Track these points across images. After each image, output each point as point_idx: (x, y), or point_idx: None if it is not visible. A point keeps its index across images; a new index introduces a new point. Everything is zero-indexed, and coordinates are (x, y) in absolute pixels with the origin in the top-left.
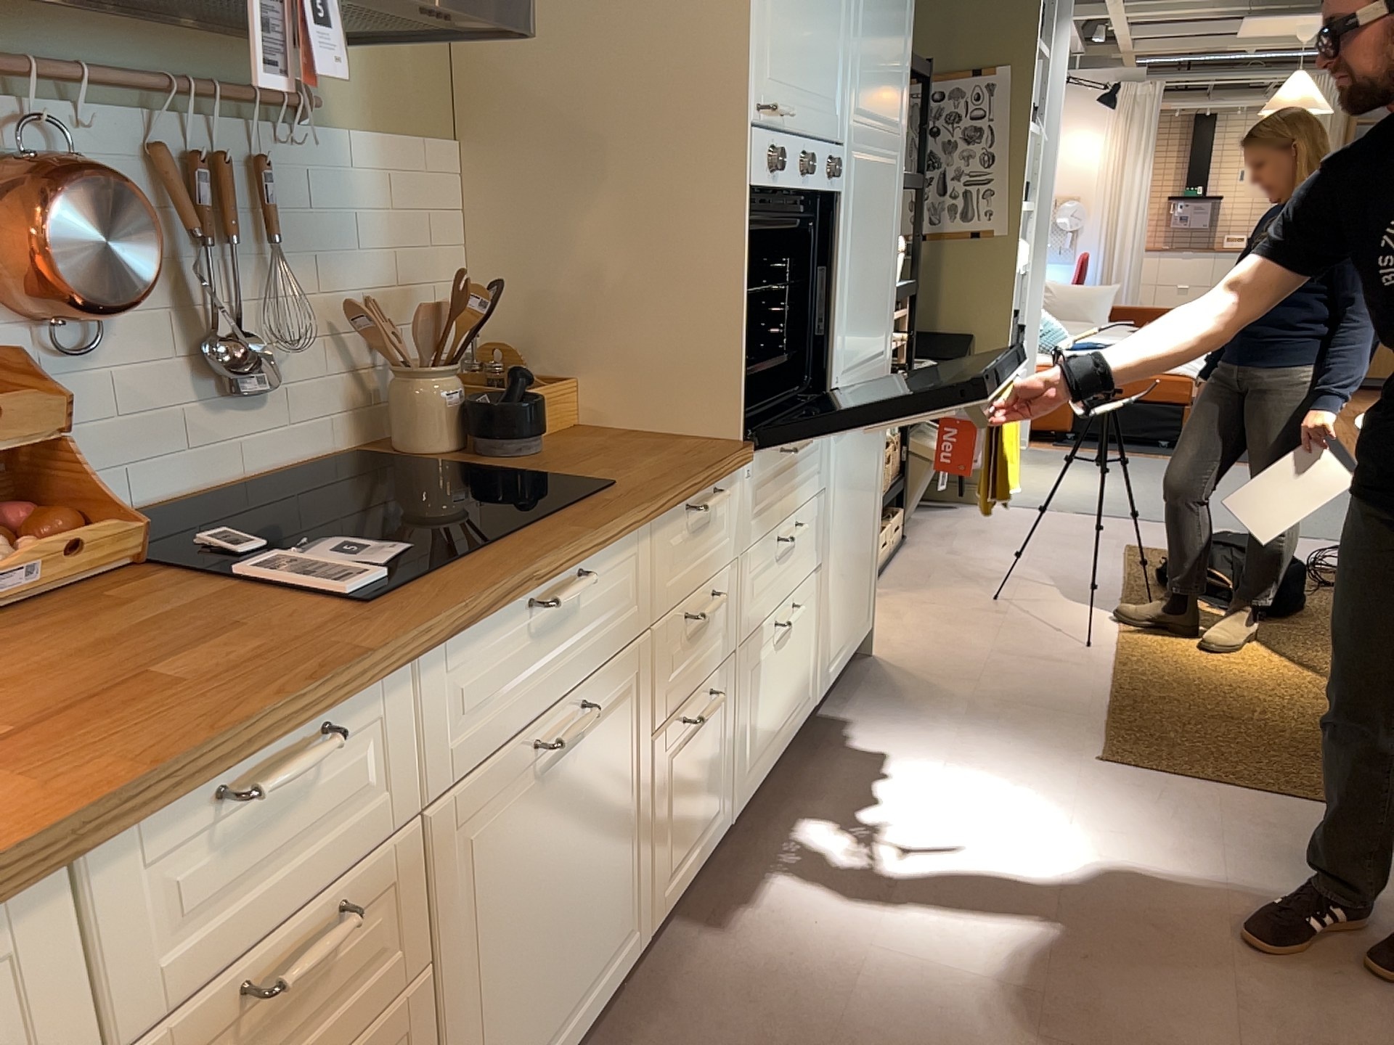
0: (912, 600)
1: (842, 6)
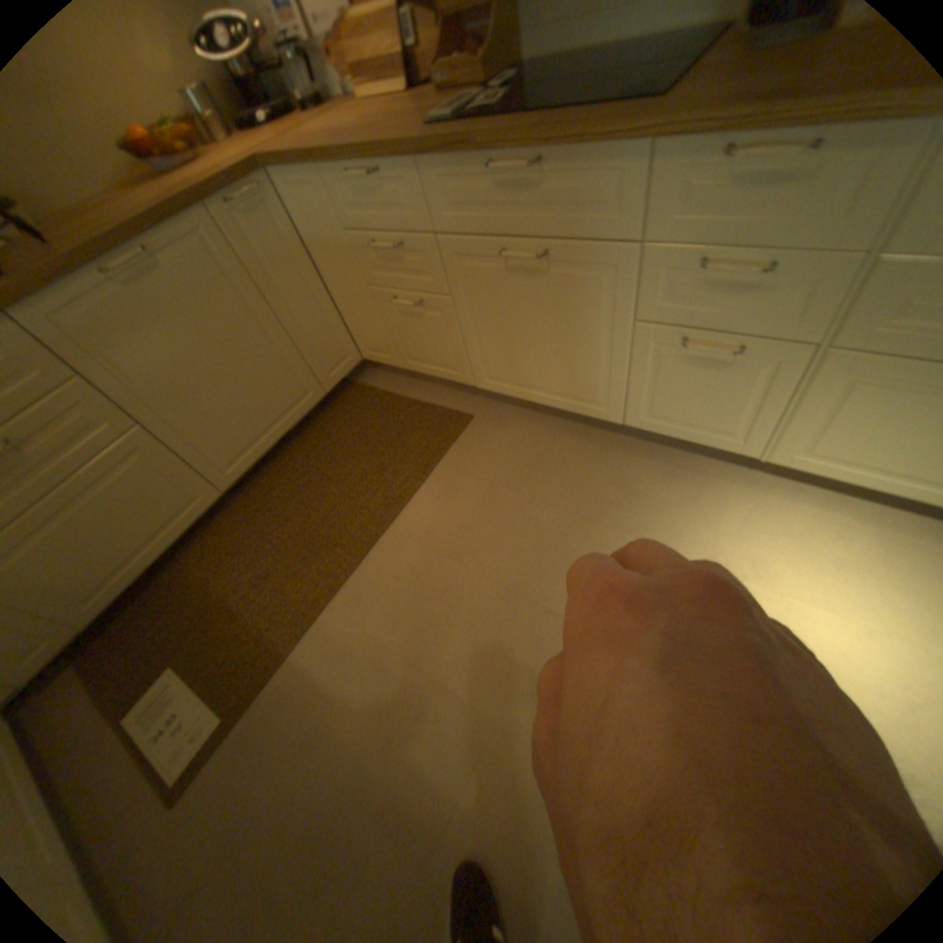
0: None
1: None
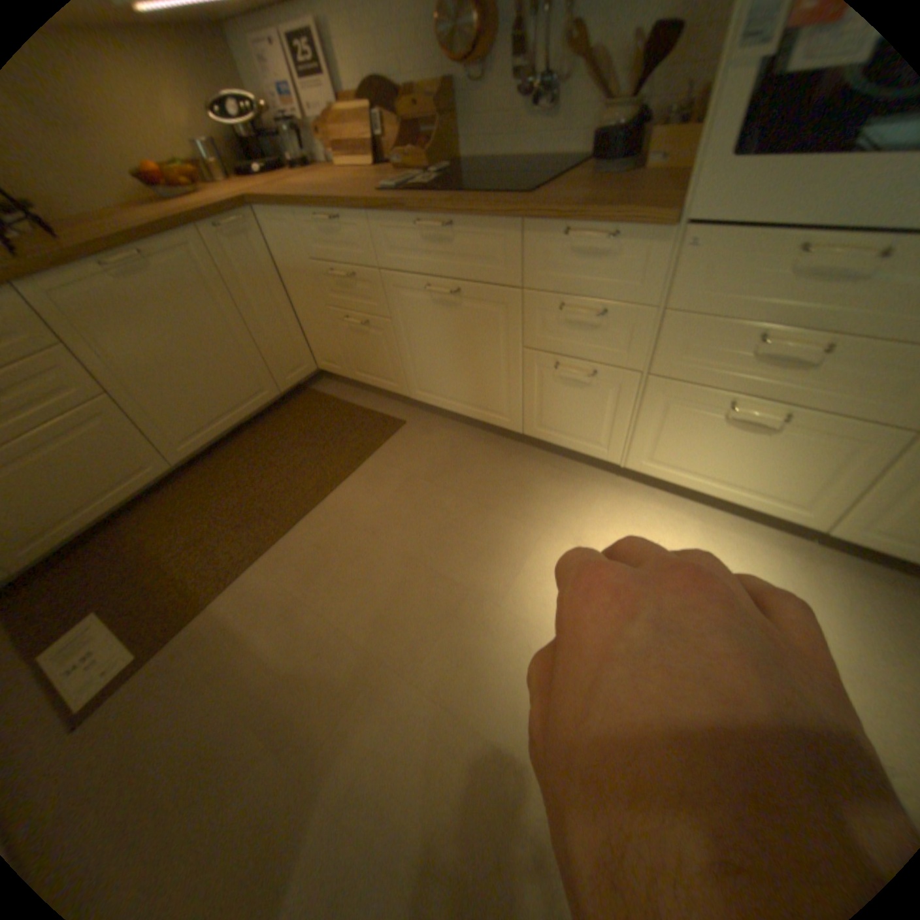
0: None
1: None
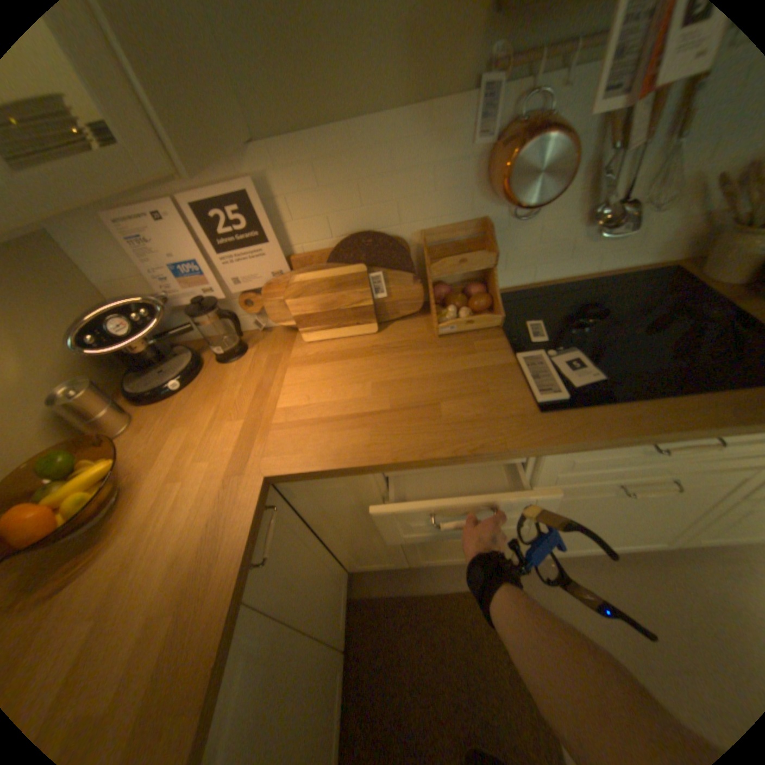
0: None
1: None
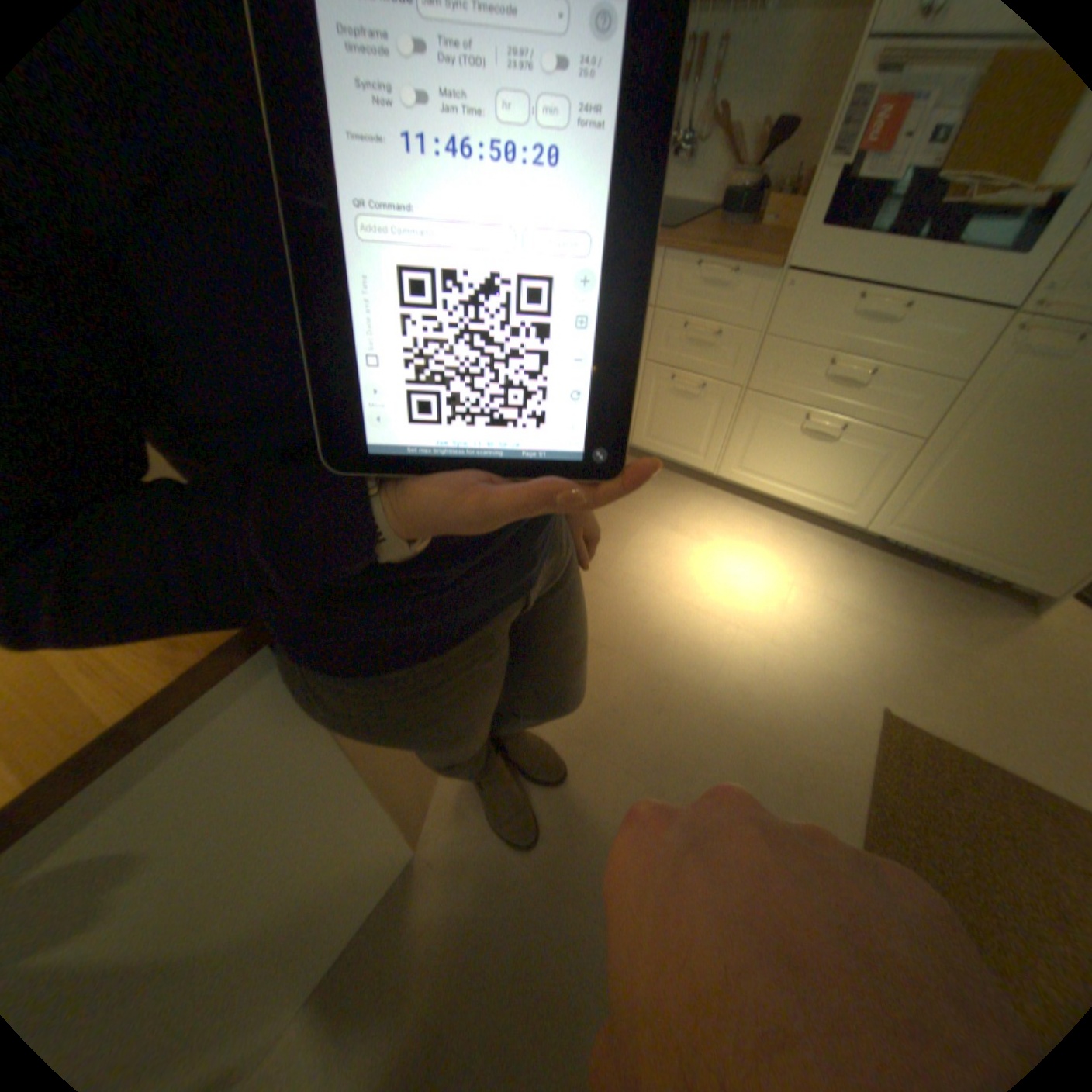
0: None
1: None
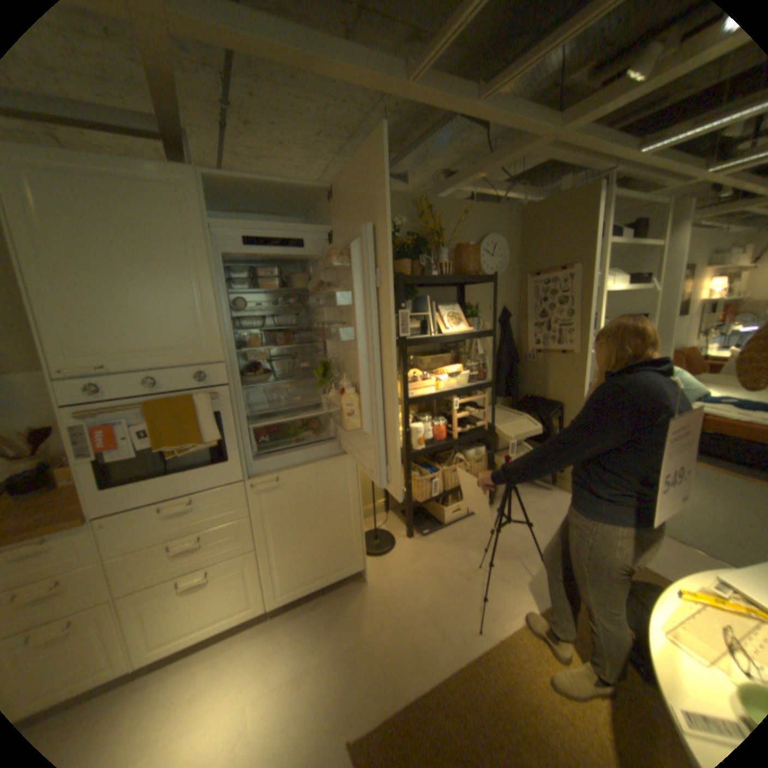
0: (437, 552)
1: (191, 299)
